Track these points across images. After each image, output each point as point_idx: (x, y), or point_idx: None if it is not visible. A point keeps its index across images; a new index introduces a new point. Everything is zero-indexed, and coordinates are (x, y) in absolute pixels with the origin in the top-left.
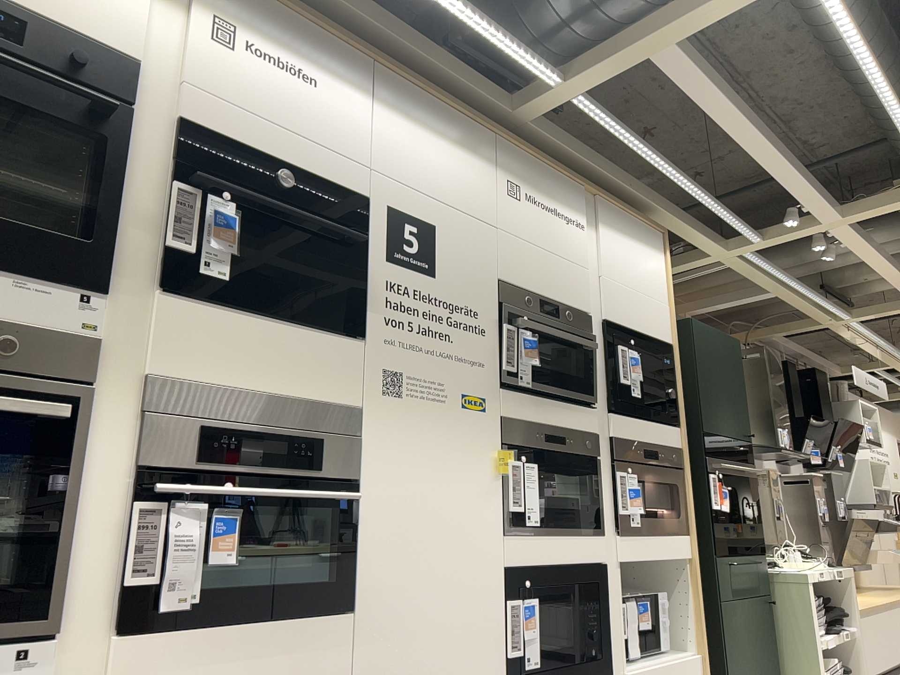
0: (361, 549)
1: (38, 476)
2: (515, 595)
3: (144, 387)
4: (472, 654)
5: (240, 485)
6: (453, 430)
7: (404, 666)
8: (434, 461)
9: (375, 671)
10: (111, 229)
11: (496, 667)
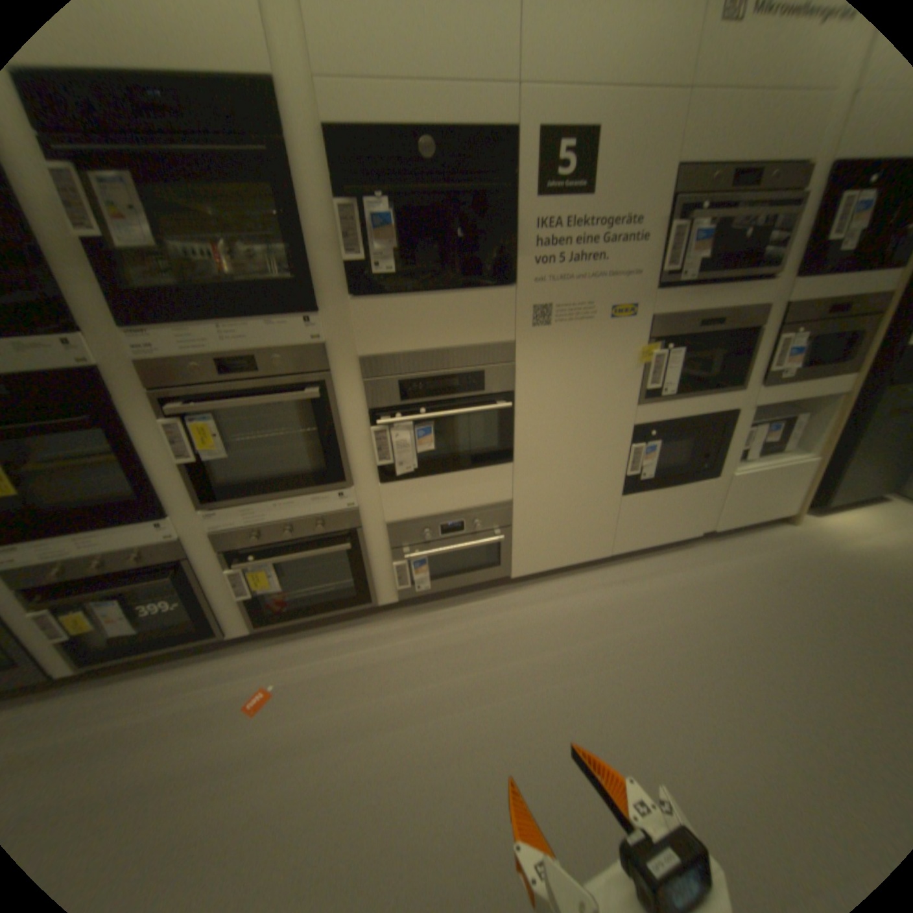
0: (515, 431)
1: (321, 420)
2: (639, 441)
3: (358, 366)
4: (596, 475)
5: (430, 409)
6: (597, 339)
7: (545, 484)
8: (577, 367)
9: (526, 487)
10: (304, 262)
11: (615, 480)
